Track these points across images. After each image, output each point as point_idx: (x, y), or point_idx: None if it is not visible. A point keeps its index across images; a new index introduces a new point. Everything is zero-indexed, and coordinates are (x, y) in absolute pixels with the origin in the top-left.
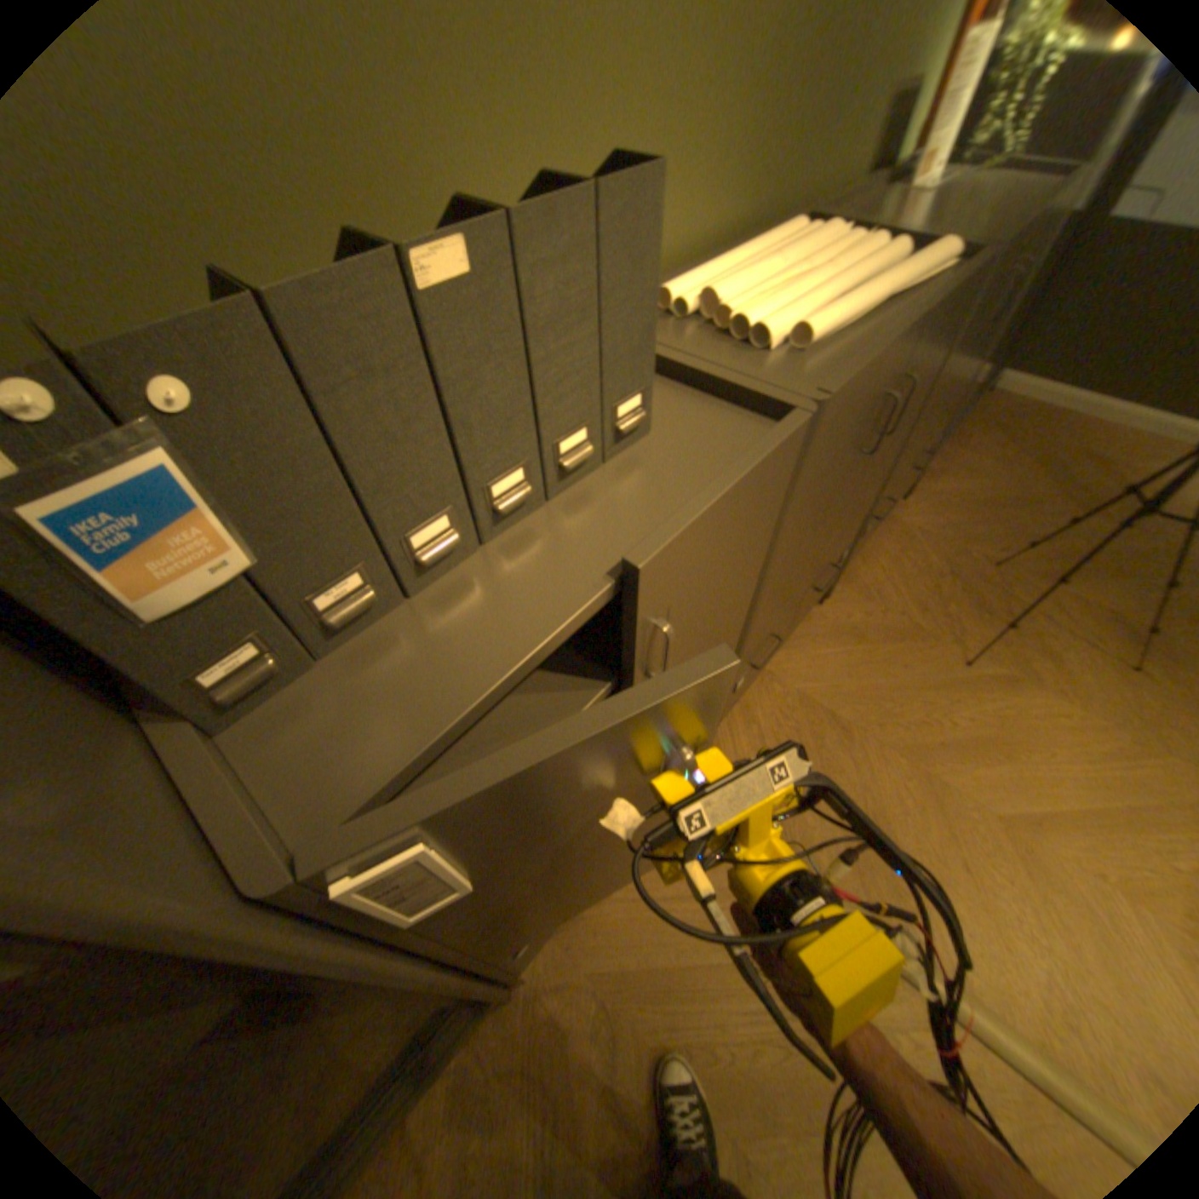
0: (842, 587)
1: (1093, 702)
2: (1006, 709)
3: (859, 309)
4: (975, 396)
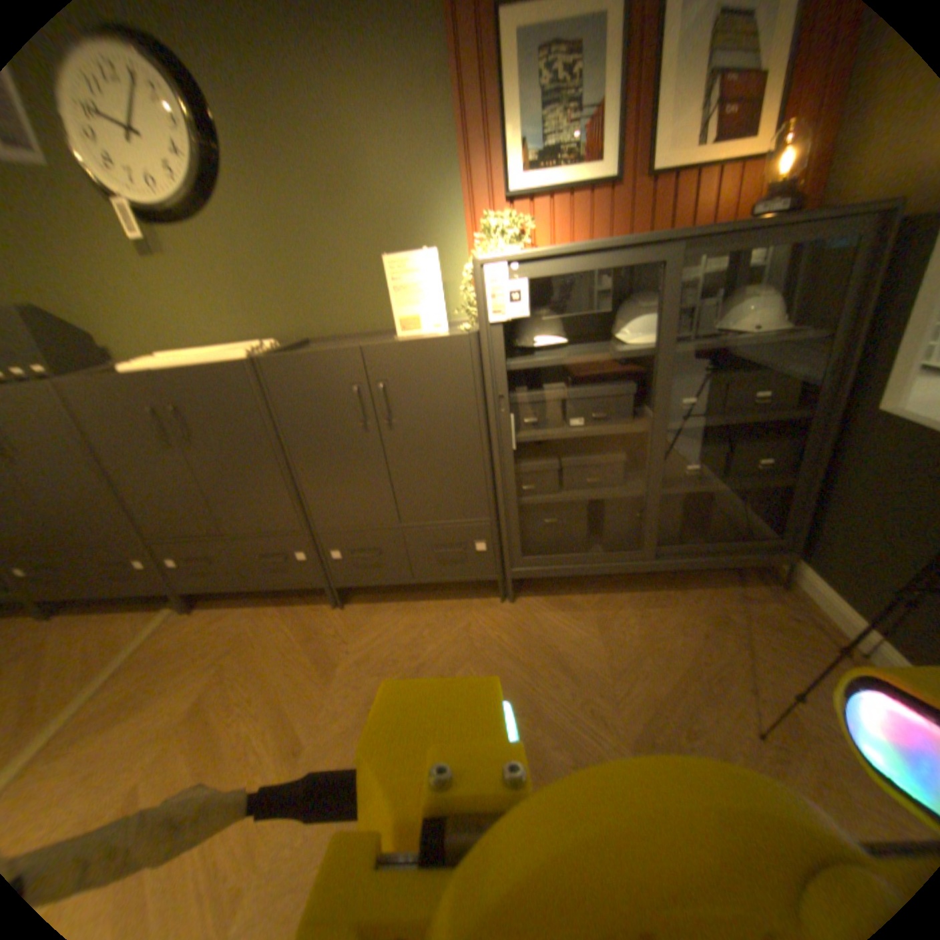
0: (360, 609)
1: (288, 828)
2: (258, 751)
3: (148, 363)
4: (662, 554)
